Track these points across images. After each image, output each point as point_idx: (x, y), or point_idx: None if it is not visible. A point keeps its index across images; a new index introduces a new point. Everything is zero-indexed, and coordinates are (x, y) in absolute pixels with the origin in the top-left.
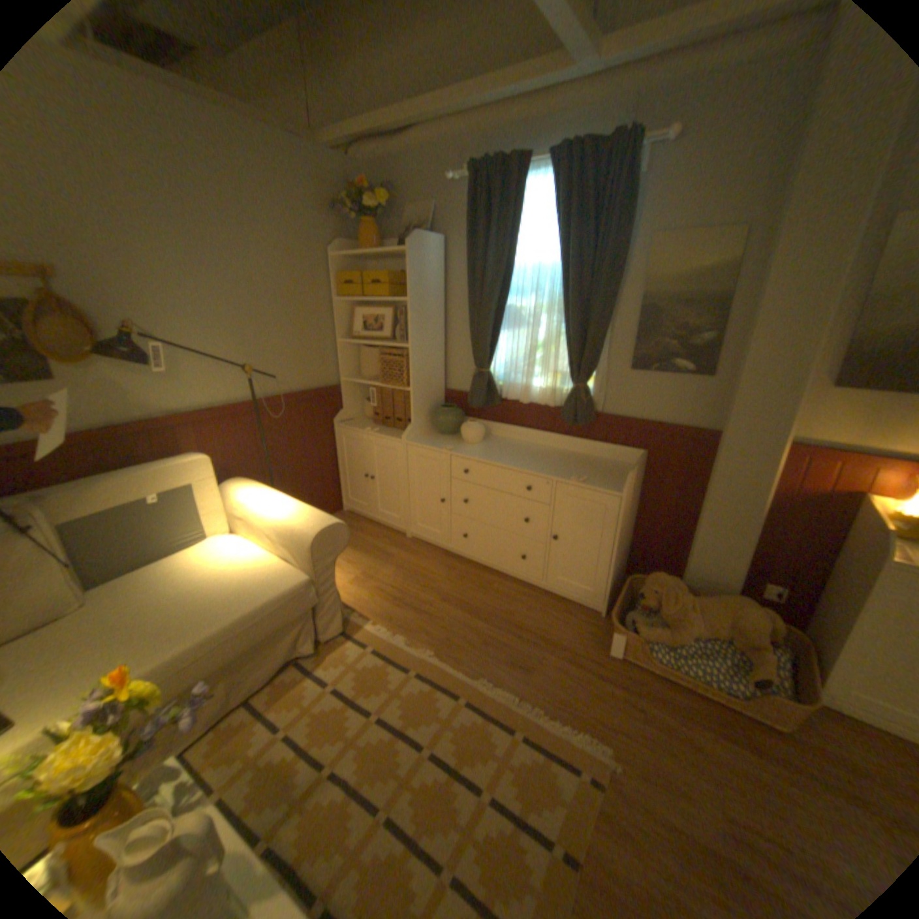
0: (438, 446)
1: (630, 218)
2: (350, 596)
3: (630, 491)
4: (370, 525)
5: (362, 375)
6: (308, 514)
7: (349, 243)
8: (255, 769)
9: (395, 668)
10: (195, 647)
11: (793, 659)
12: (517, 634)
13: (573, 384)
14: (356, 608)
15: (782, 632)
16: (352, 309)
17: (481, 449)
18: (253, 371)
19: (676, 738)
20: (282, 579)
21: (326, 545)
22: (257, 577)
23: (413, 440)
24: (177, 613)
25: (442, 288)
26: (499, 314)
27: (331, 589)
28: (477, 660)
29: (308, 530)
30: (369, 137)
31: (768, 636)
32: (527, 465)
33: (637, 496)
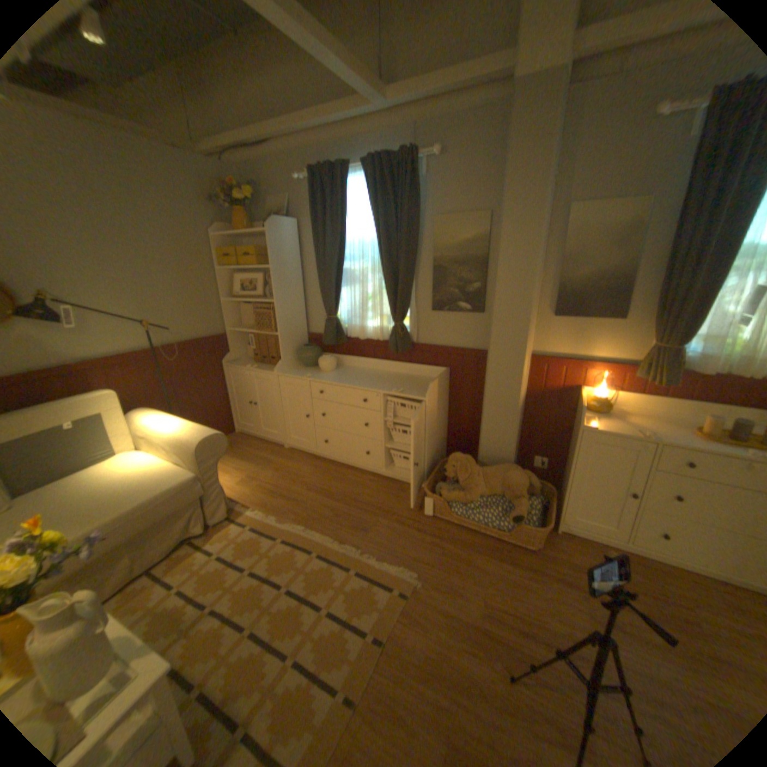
0: (301, 375)
1: (416, 206)
2: (235, 493)
3: (432, 397)
4: (256, 442)
5: (243, 326)
6: (194, 429)
7: (226, 226)
8: (152, 616)
9: (265, 539)
10: (101, 527)
11: (544, 503)
12: (360, 508)
13: (393, 324)
14: (239, 501)
15: (537, 486)
16: (231, 276)
17: (332, 375)
18: (150, 326)
19: (462, 563)
20: (172, 477)
21: (207, 451)
22: (153, 478)
23: (283, 373)
24: (87, 506)
25: (298, 258)
26: (339, 276)
27: (215, 485)
28: (328, 528)
29: (192, 440)
30: (236, 148)
31: (525, 488)
32: (363, 384)
33: (445, 402)
